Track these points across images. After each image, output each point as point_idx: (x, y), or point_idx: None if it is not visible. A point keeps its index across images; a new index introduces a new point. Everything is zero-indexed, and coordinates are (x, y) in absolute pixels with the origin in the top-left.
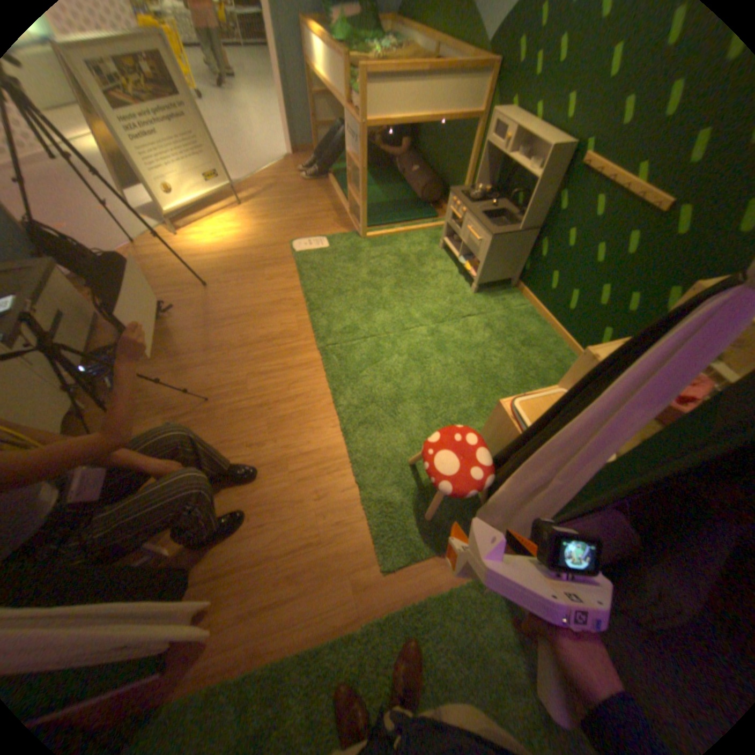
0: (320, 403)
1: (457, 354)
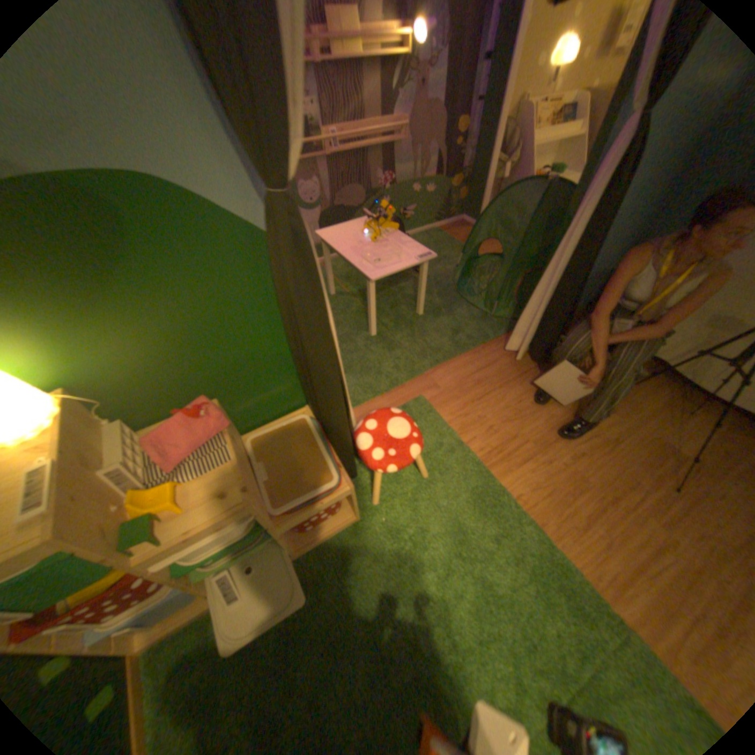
0: (552, 526)
1: (395, 702)
